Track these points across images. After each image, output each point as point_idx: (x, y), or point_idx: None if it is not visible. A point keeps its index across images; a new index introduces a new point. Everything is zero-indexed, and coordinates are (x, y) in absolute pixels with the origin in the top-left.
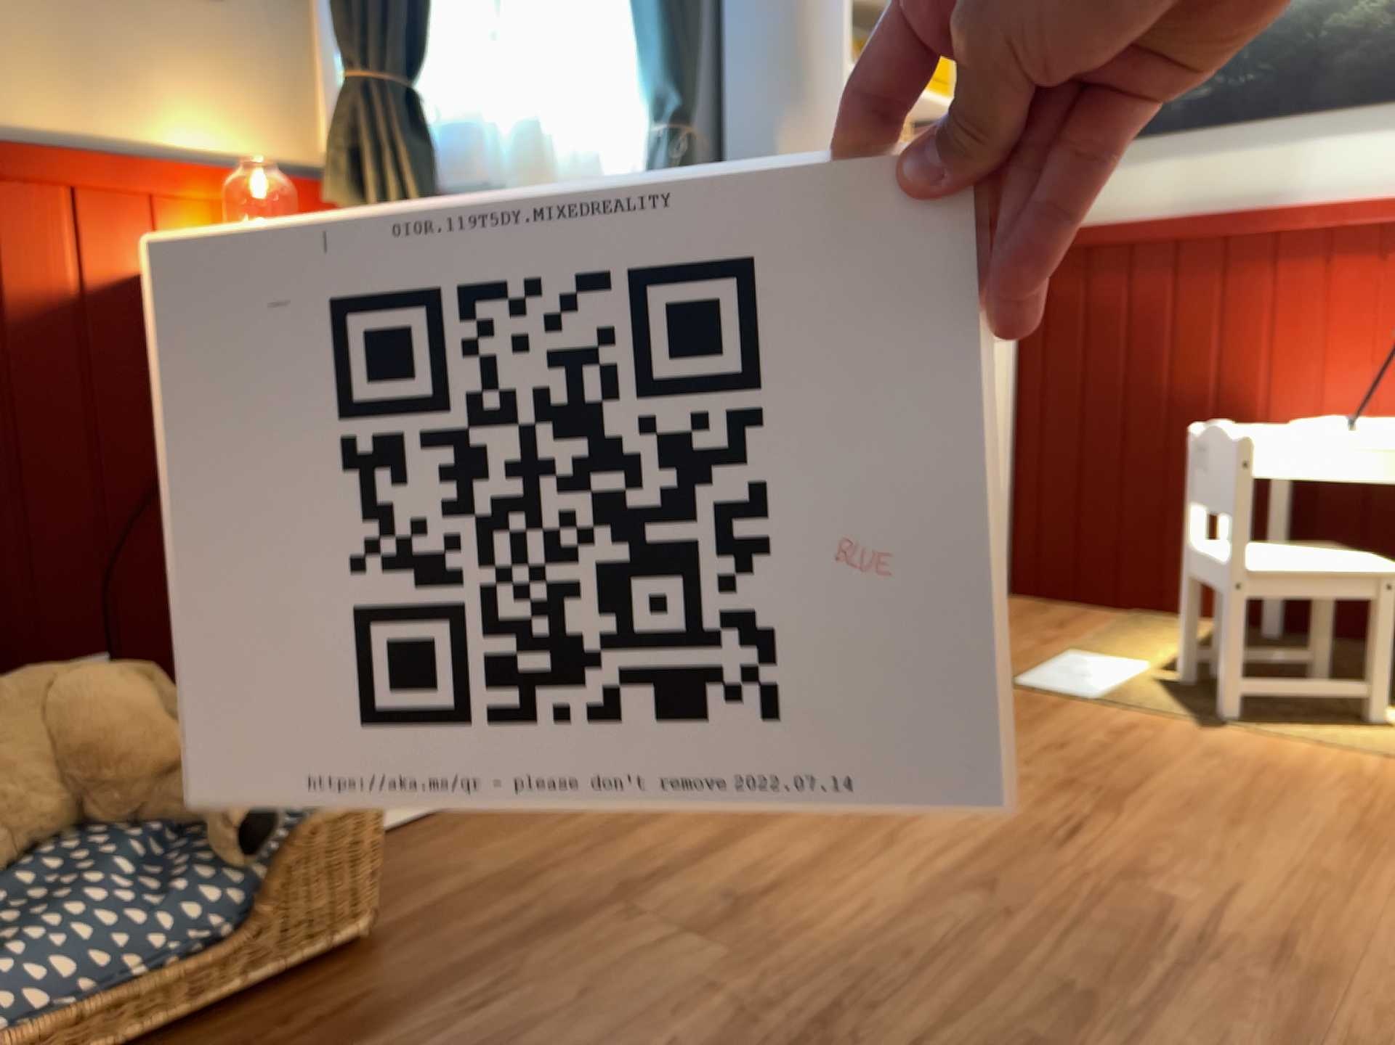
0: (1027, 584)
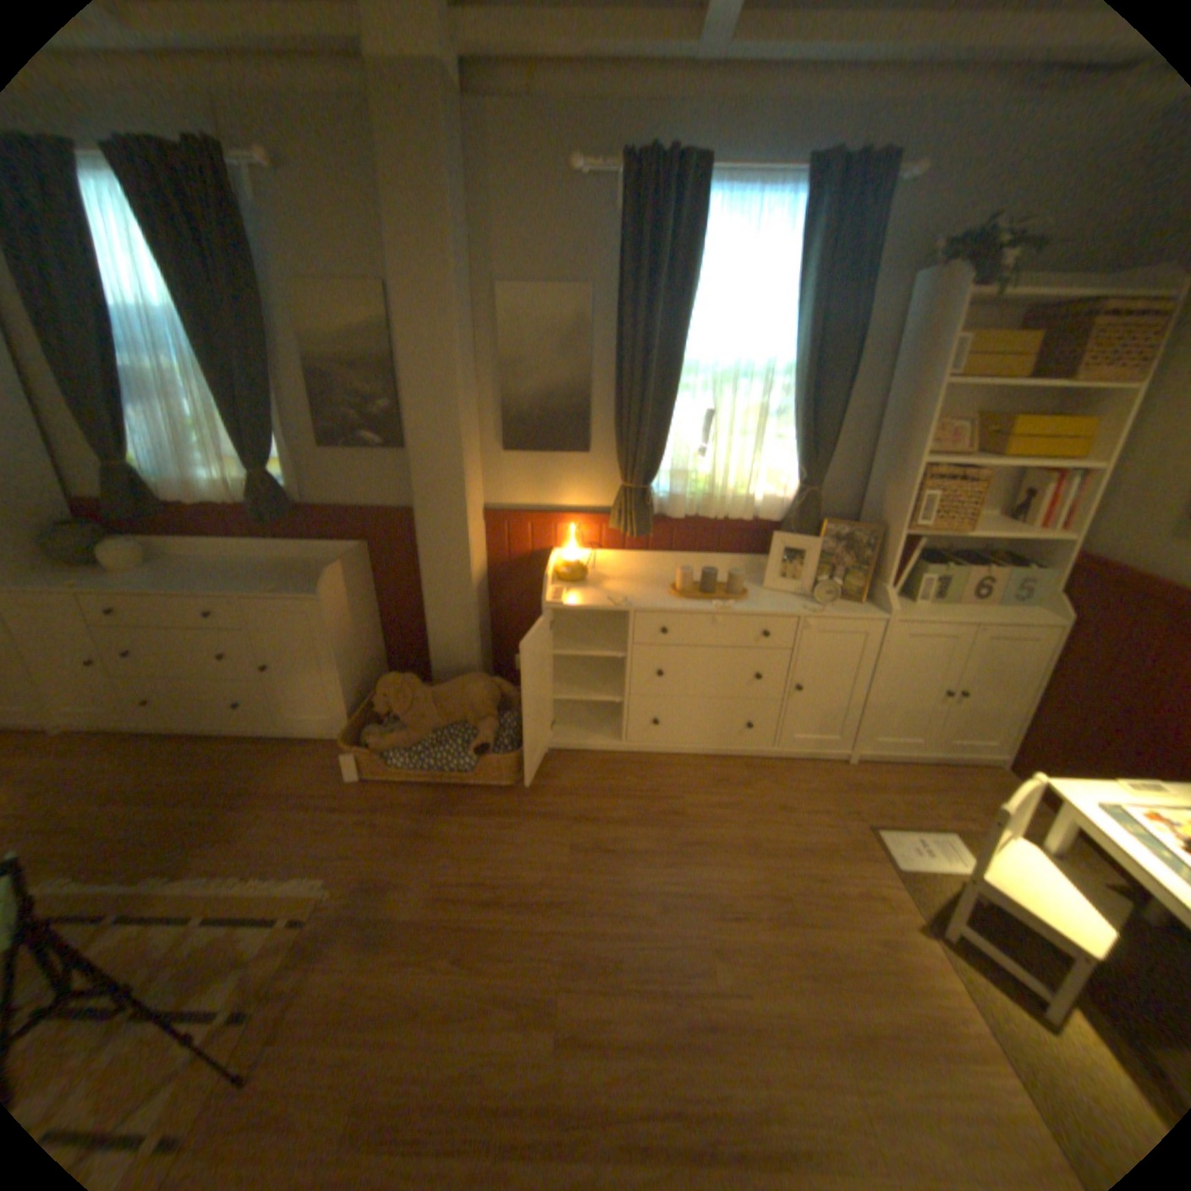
0: (1024, 774)
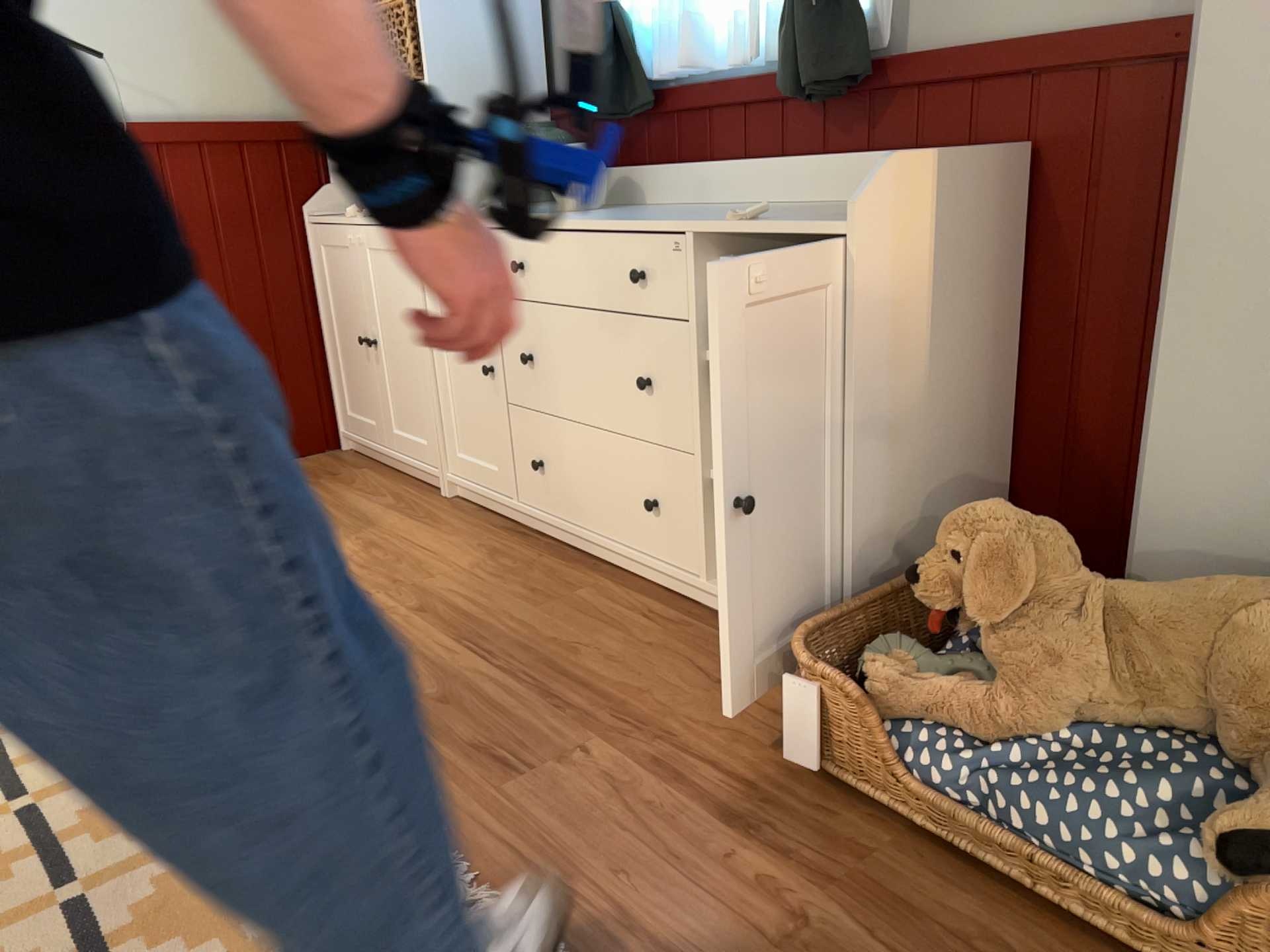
0: None
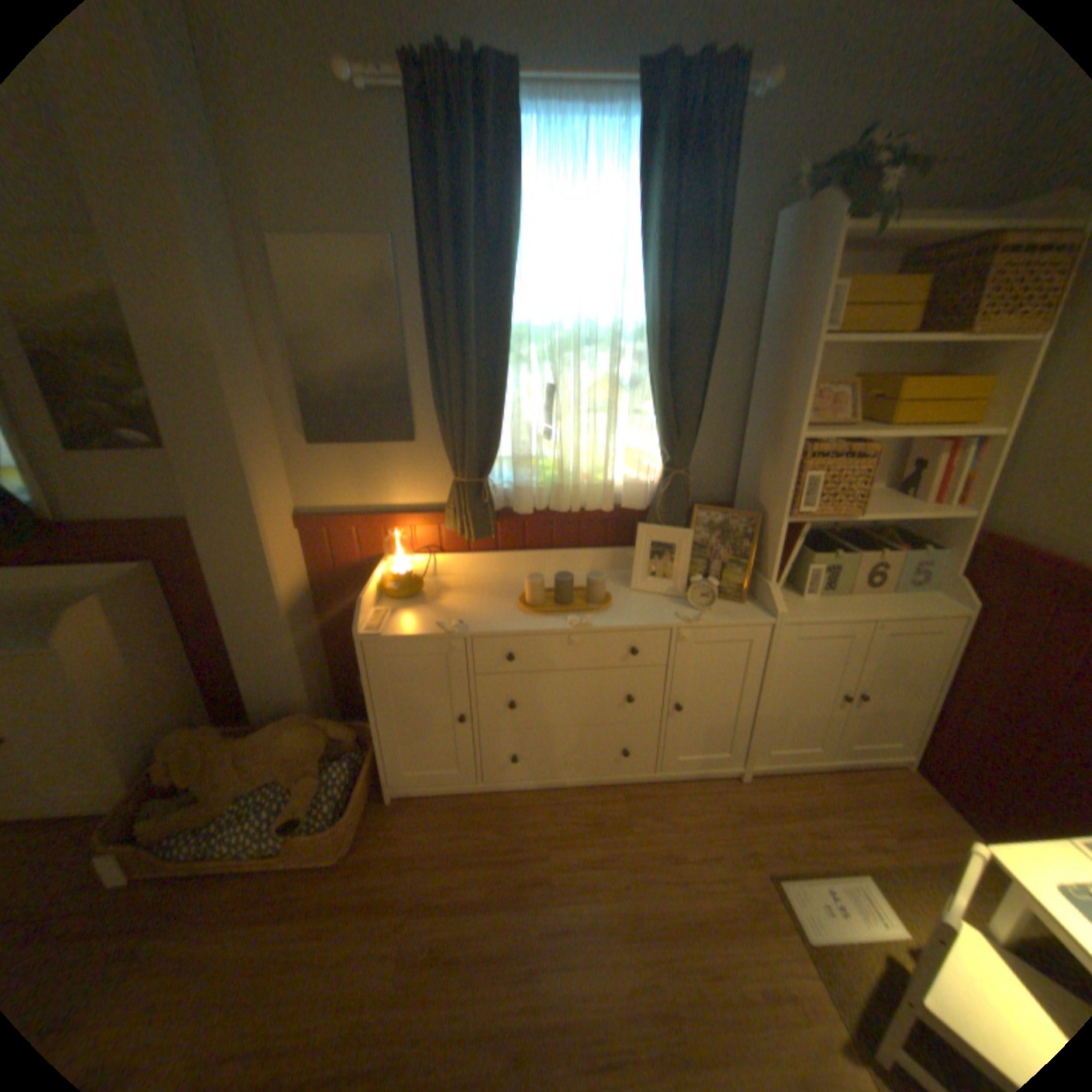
0: (933, 777)
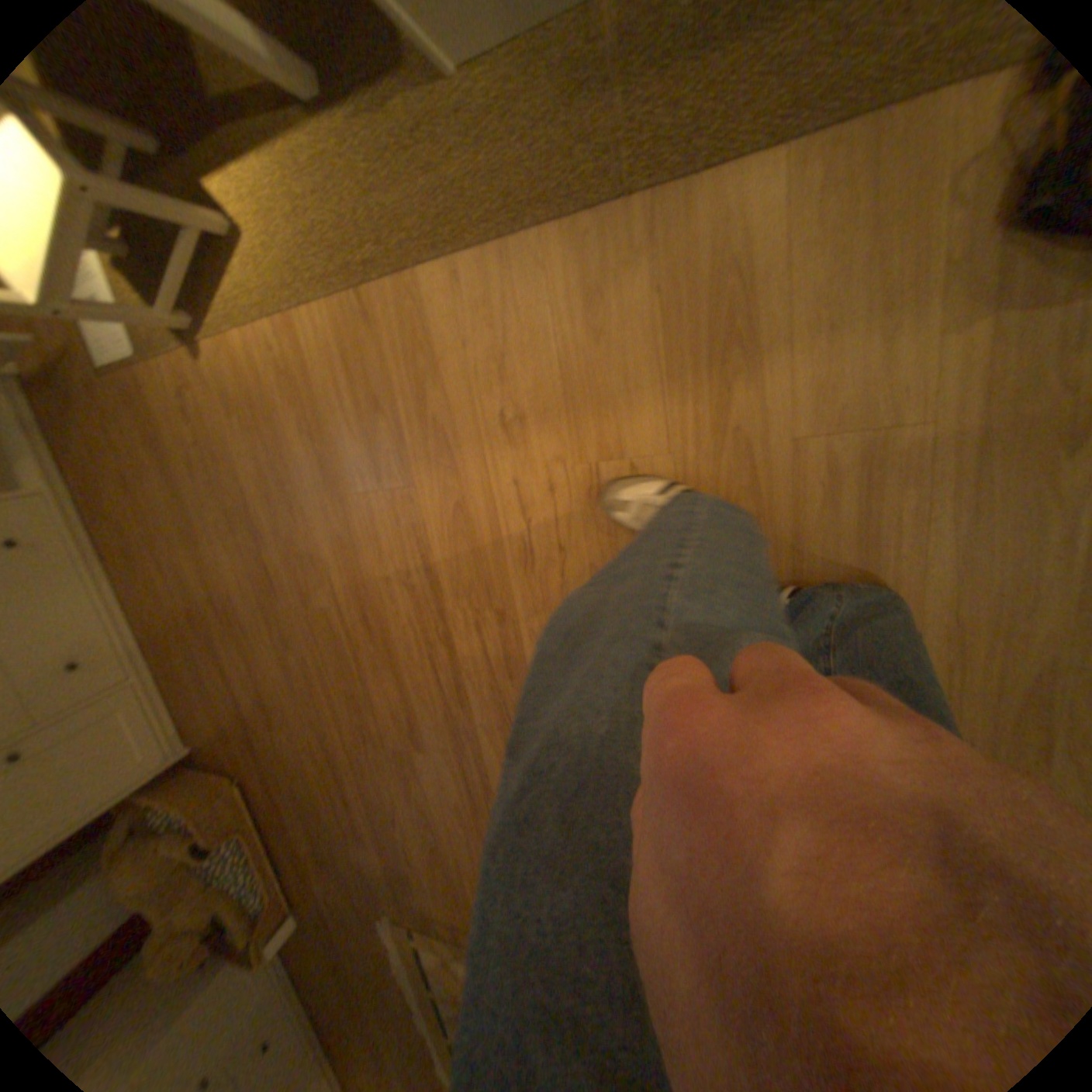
0: None
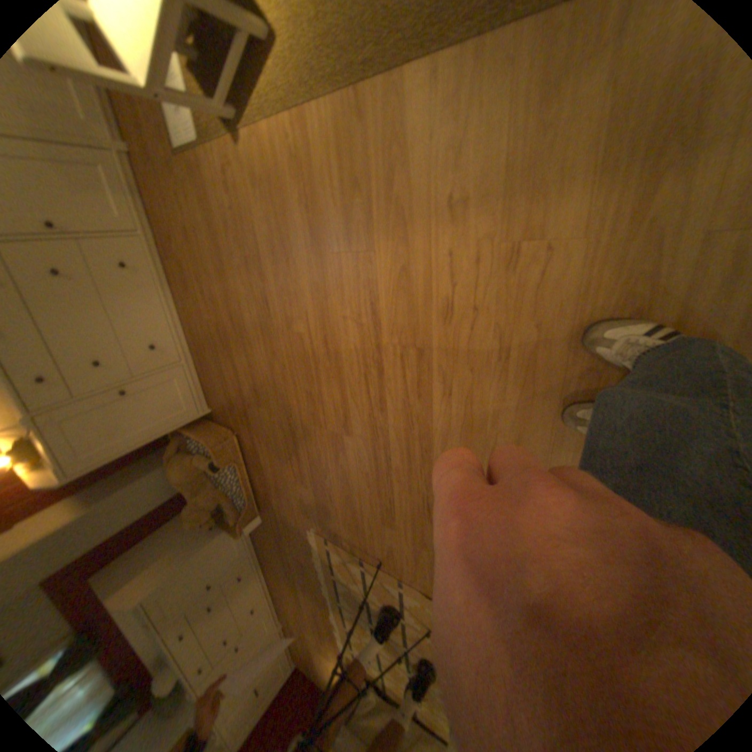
0: None
